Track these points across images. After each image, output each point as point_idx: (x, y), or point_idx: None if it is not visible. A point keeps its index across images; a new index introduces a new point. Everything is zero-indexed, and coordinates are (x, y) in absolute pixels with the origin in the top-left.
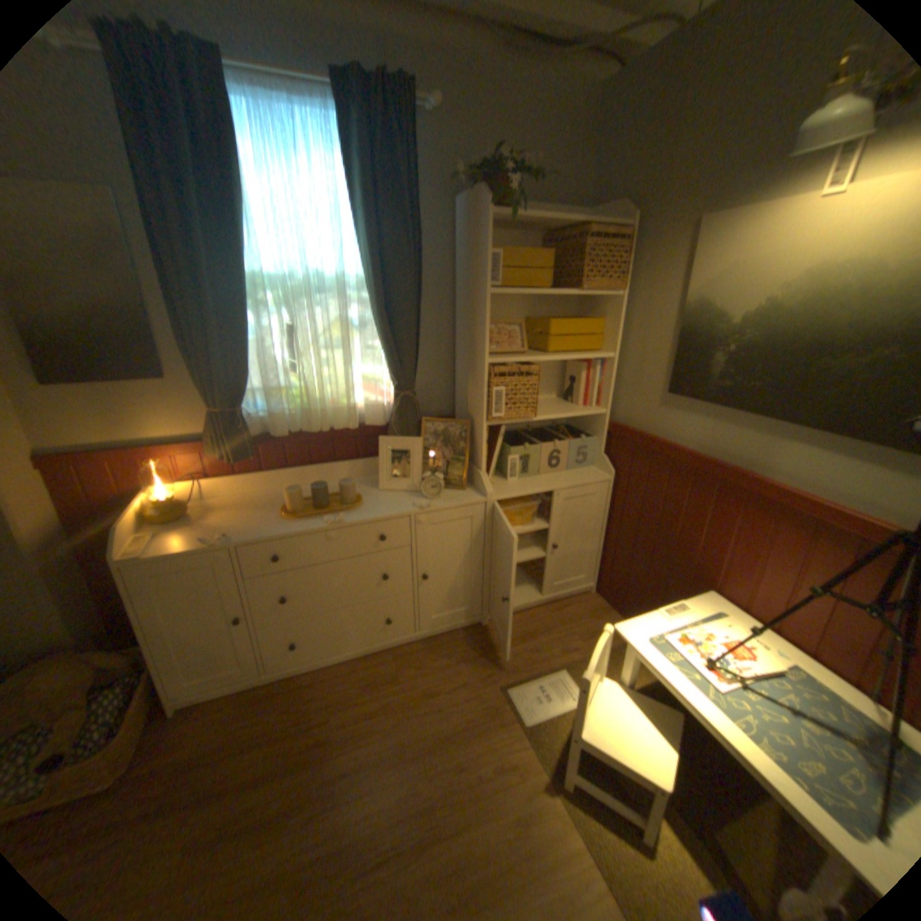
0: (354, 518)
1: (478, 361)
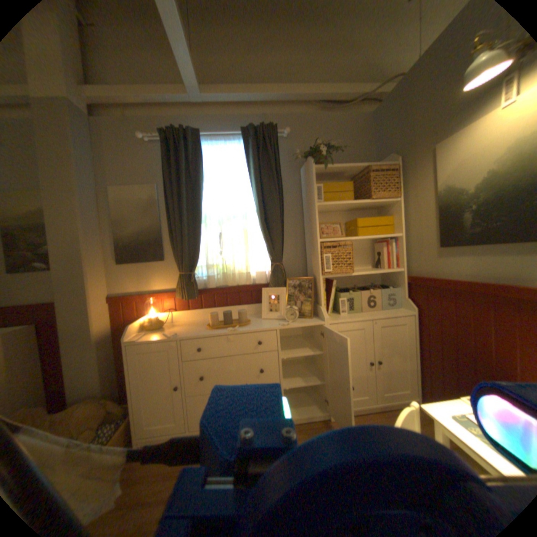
0: (244, 329)
1: (315, 242)
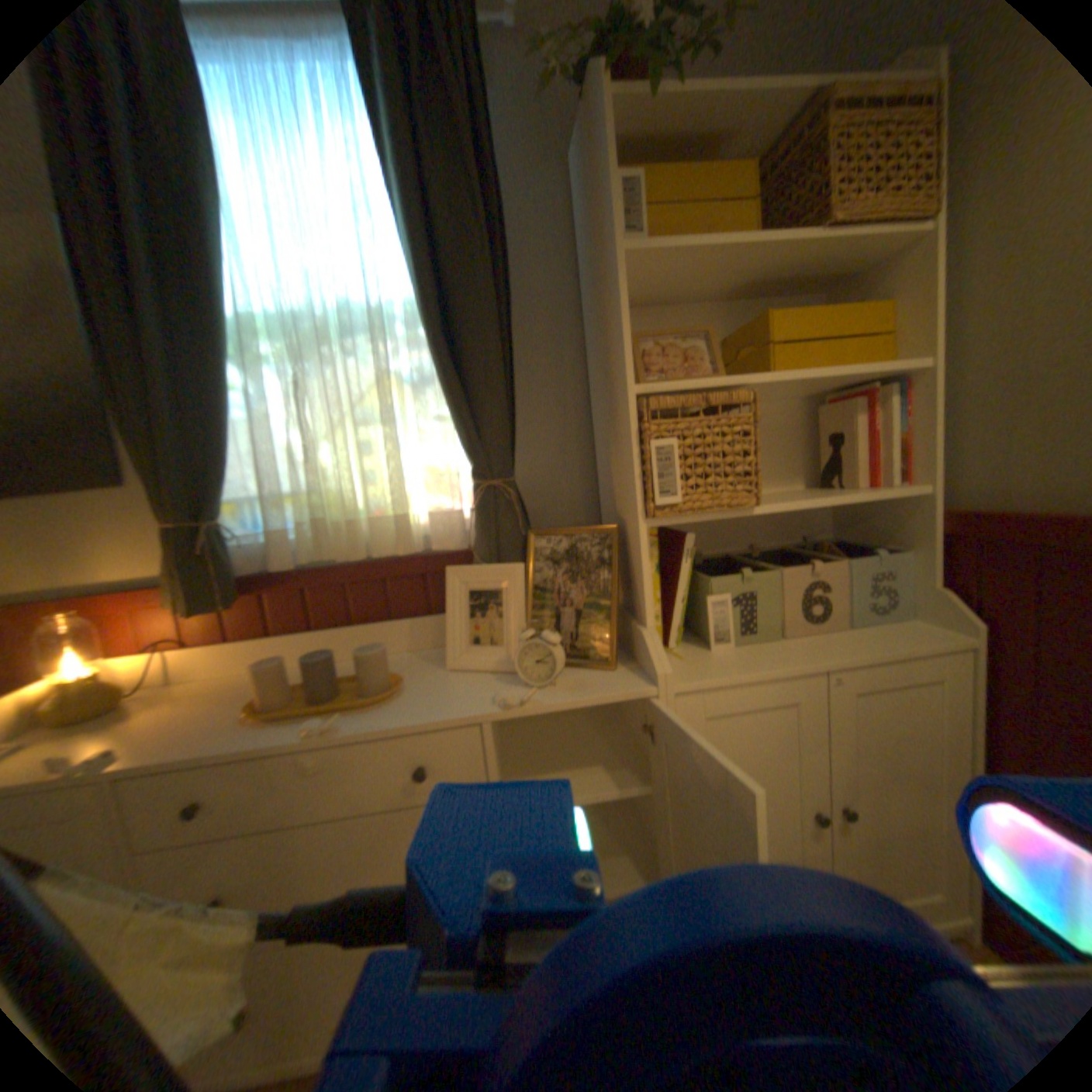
0: (366, 725)
1: (621, 398)
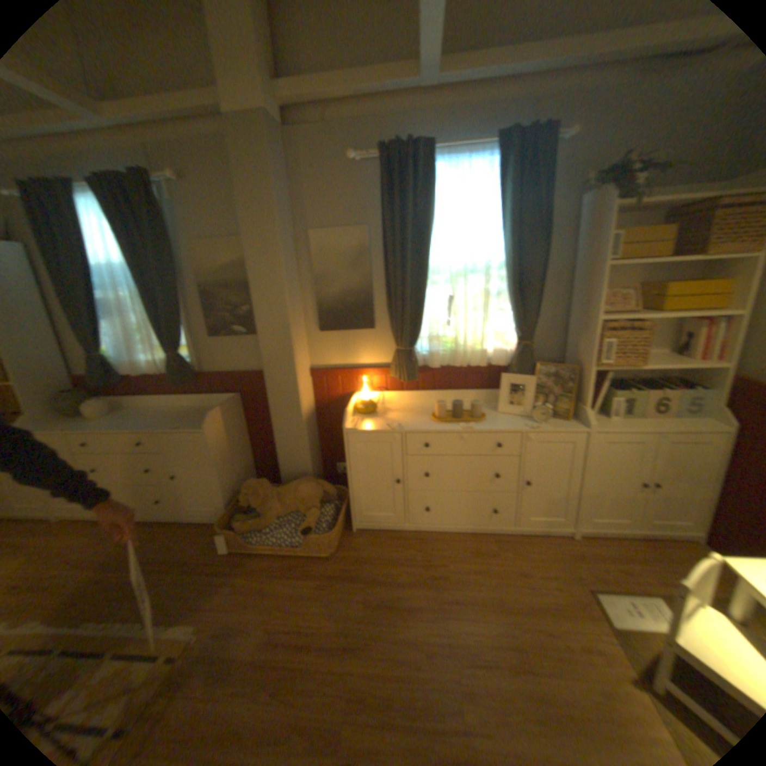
0: (481, 428)
1: (593, 318)
